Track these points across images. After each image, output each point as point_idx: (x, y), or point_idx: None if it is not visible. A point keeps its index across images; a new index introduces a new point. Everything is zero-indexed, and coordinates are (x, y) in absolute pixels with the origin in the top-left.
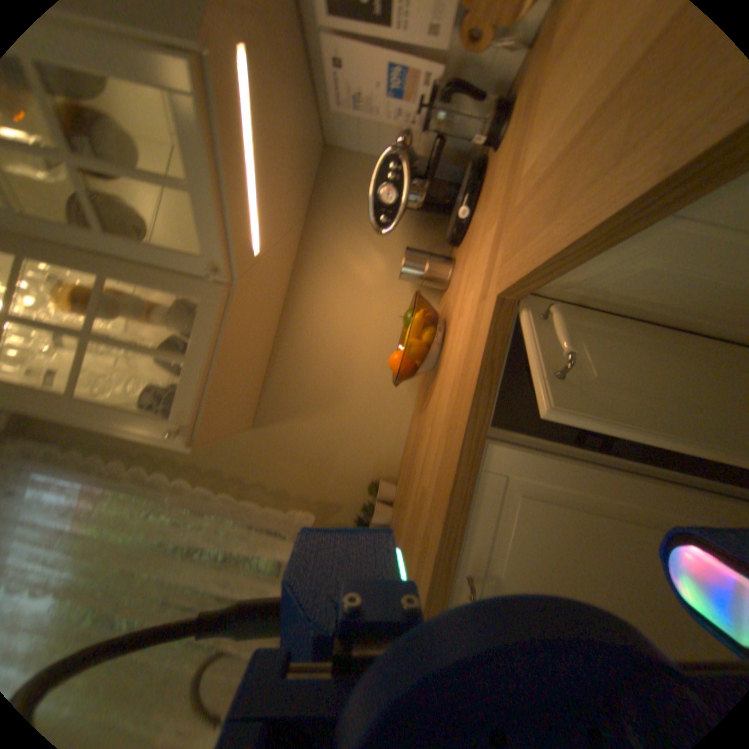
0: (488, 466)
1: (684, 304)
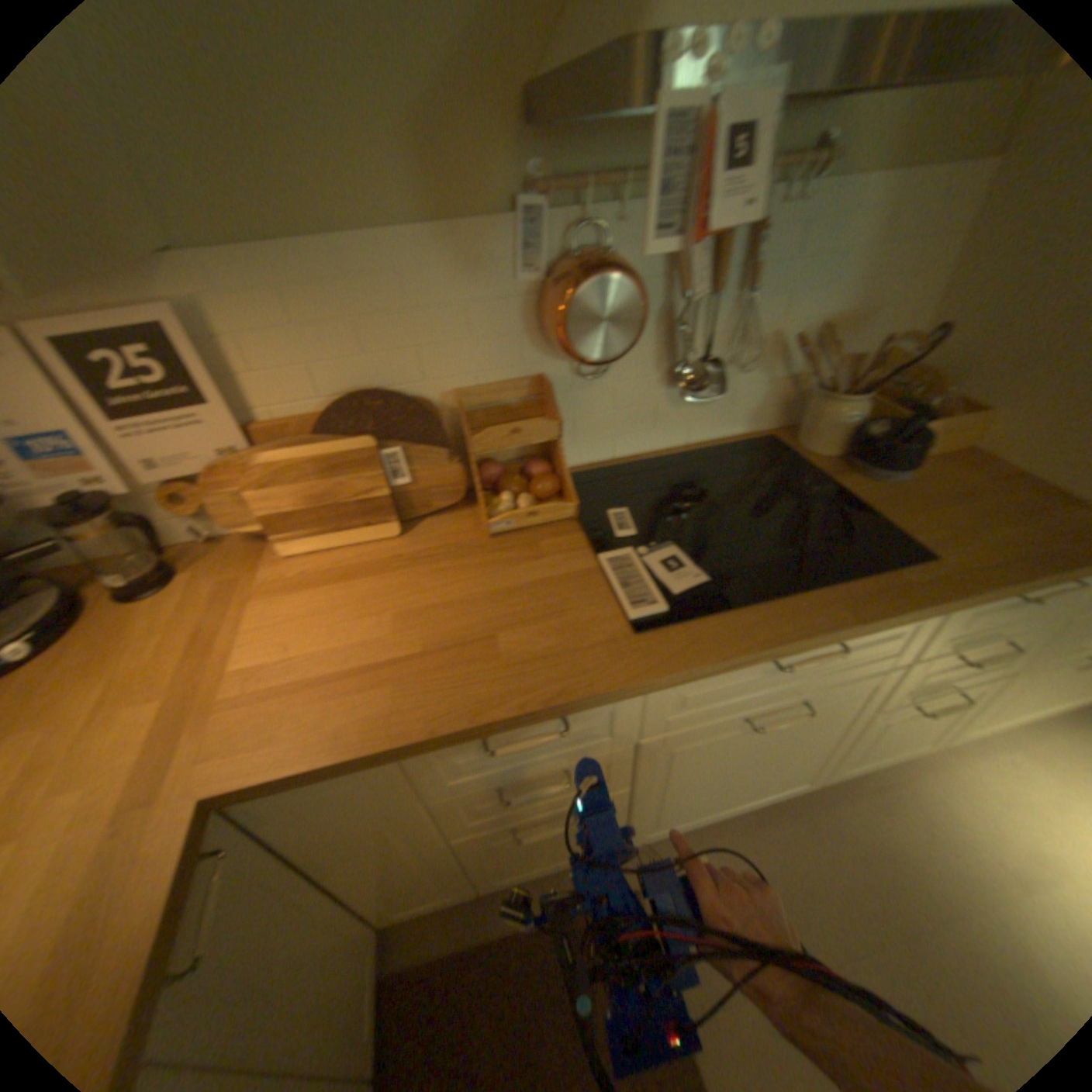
0: None
1: (320, 837)
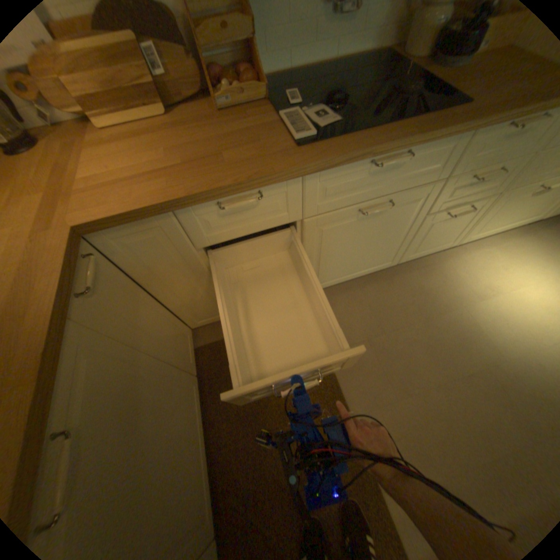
0: (64, 341)
1: (146, 268)
